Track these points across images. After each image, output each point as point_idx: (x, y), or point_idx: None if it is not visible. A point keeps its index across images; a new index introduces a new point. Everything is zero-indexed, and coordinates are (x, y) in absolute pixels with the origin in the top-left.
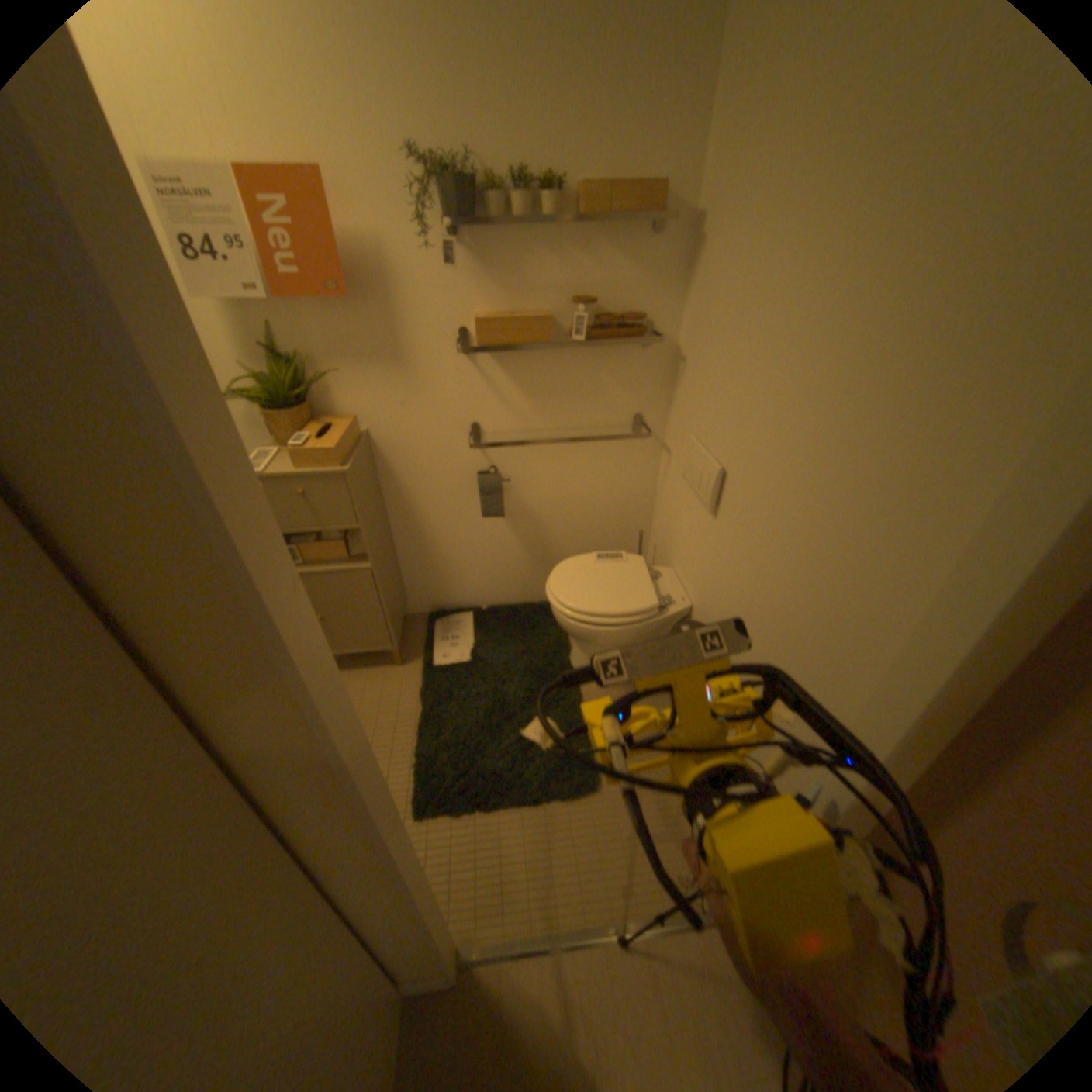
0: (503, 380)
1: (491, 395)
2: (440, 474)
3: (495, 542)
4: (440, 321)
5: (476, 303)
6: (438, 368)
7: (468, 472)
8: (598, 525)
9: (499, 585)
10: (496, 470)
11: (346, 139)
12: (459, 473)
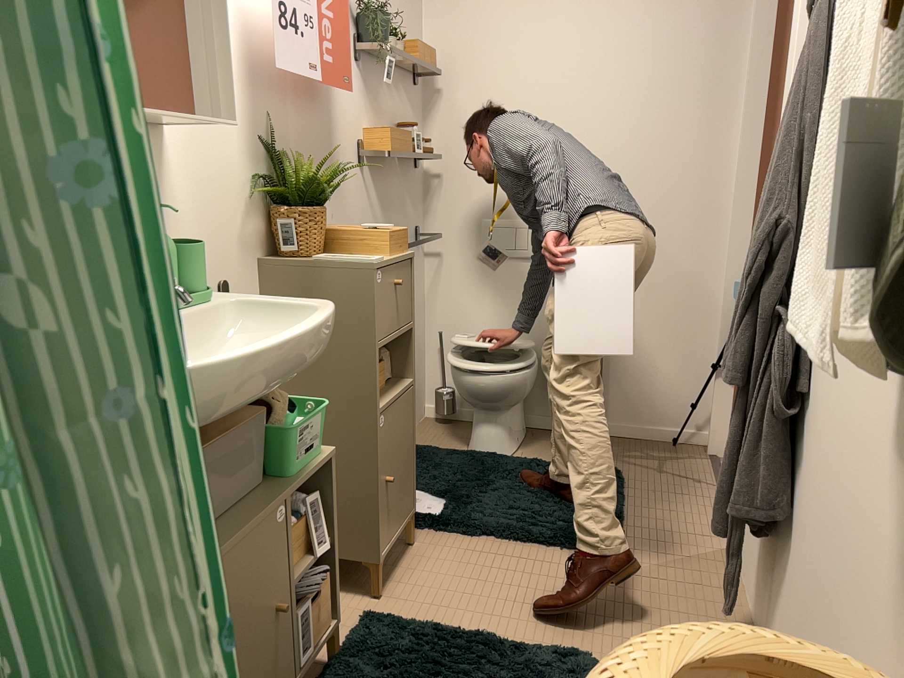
0: (374, 193)
1: (370, 207)
2: None
3: None
4: (351, 133)
5: (364, 120)
6: (350, 179)
7: None
8: None
9: None
10: None
11: None
12: None
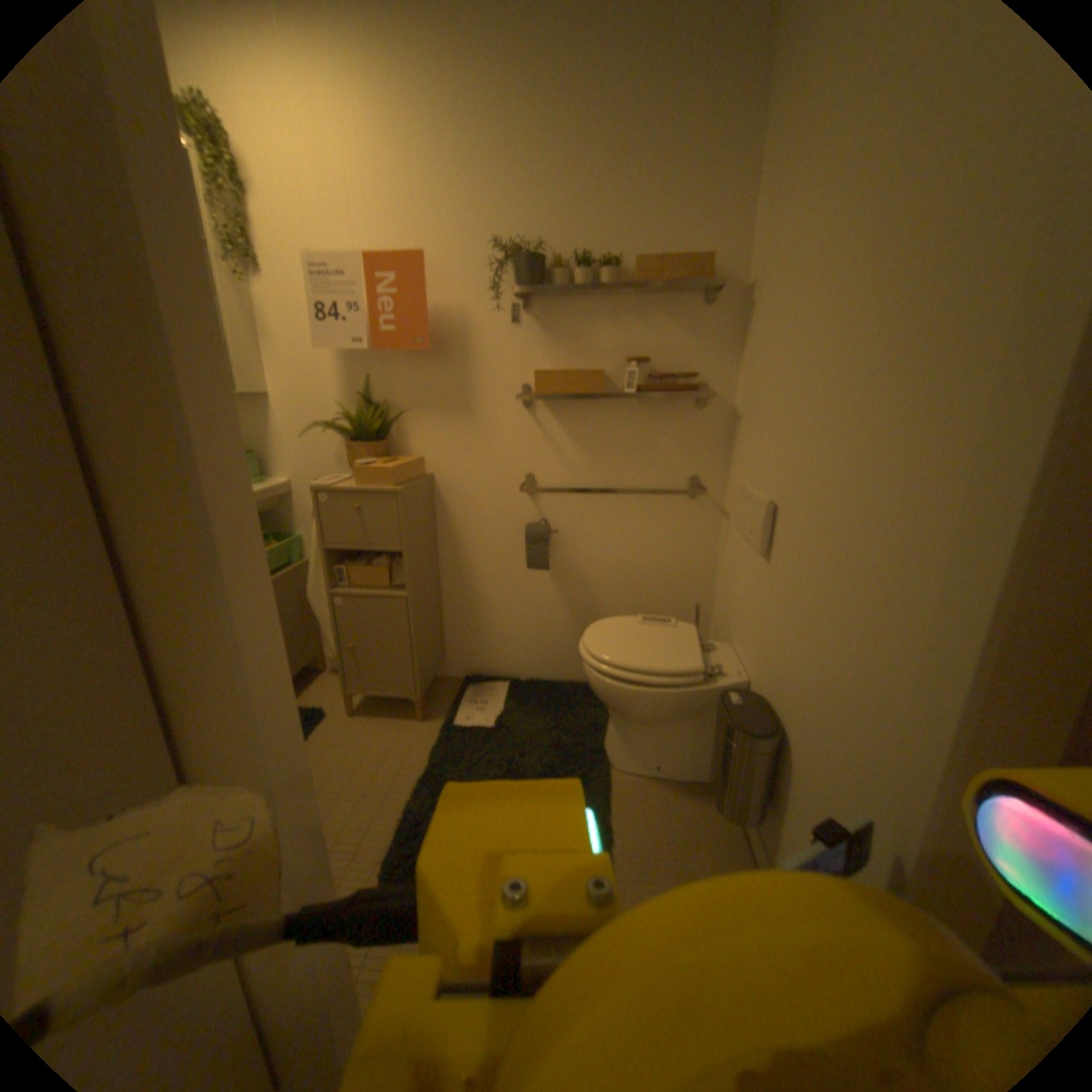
0: (561, 431)
1: (549, 444)
2: (494, 520)
3: (542, 601)
4: (508, 374)
5: (541, 359)
6: (502, 417)
7: (521, 520)
8: (654, 595)
9: (543, 653)
10: (548, 520)
11: (450, 234)
12: (512, 520)
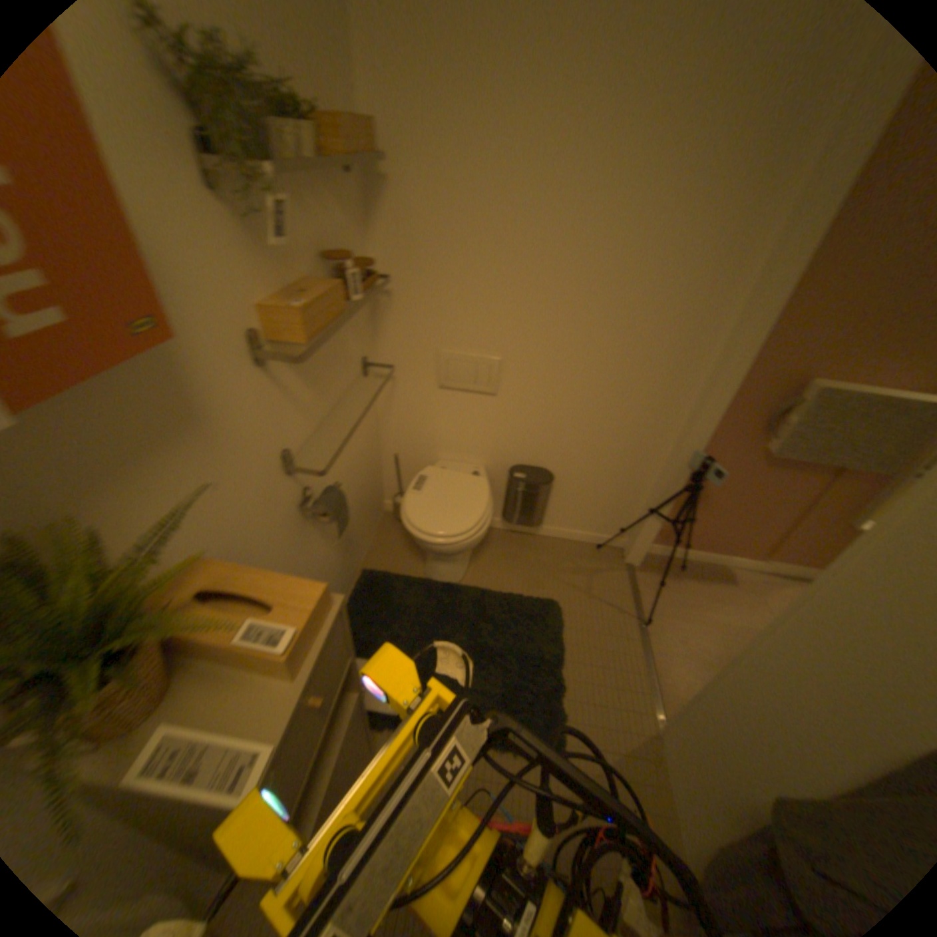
0: (295, 378)
1: (290, 403)
2: (271, 541)
3: (321, 566)
4: (229, 328)
5: (257, 285)
6: (242, 401)
7: (291, 513)
8: (364, 476)
9: None
10: (309, 488)
11: None
12: (285, 522)
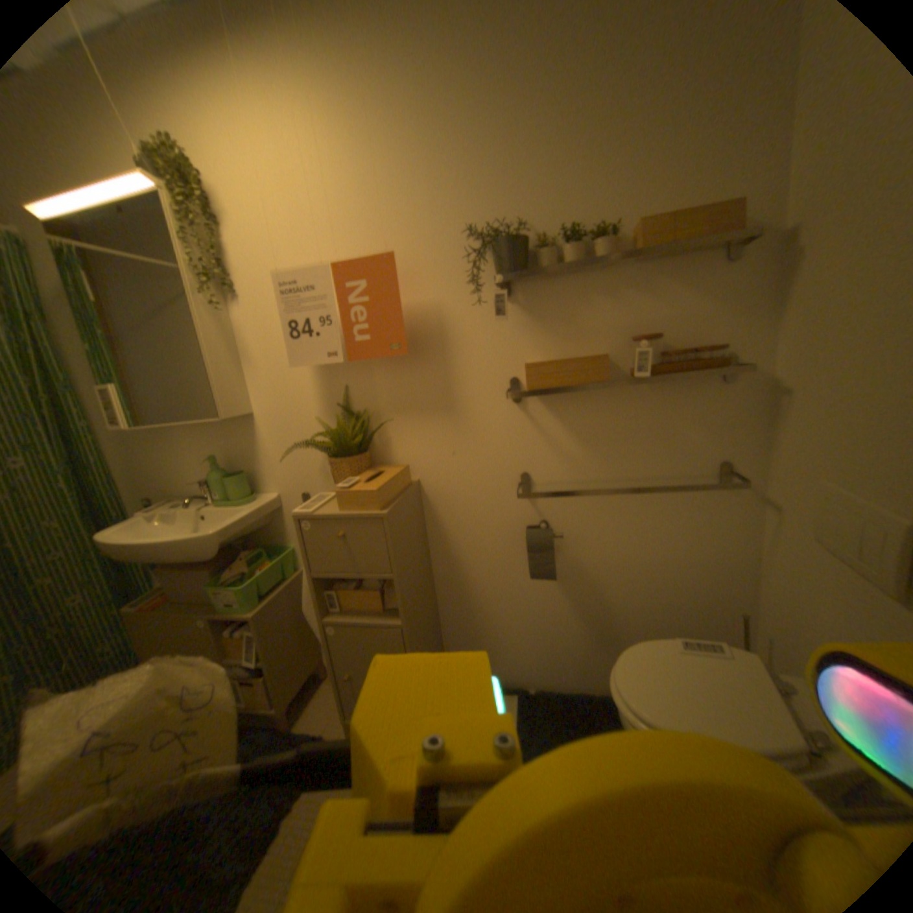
0: (557, 425)
1: (544, 441)
2: (488, 524)
3: (548, 608)
4: (493, 371)
5: (529, 350)
6: (489, 416)
7: (518, 524)
8: (682, 600)
9: (552, 664)
10: (549, 522)
11: (420, 232)
12: (508, 524)
